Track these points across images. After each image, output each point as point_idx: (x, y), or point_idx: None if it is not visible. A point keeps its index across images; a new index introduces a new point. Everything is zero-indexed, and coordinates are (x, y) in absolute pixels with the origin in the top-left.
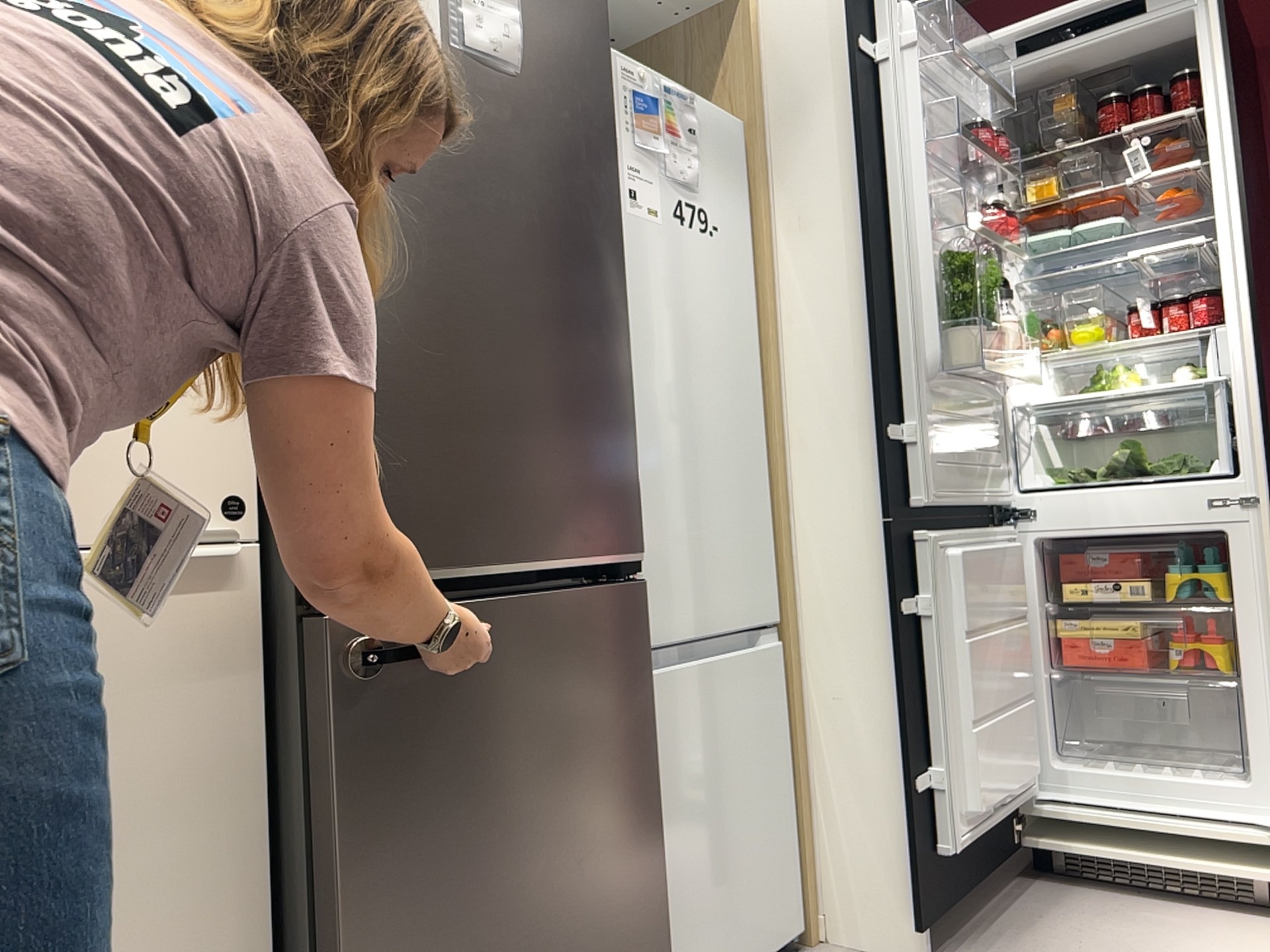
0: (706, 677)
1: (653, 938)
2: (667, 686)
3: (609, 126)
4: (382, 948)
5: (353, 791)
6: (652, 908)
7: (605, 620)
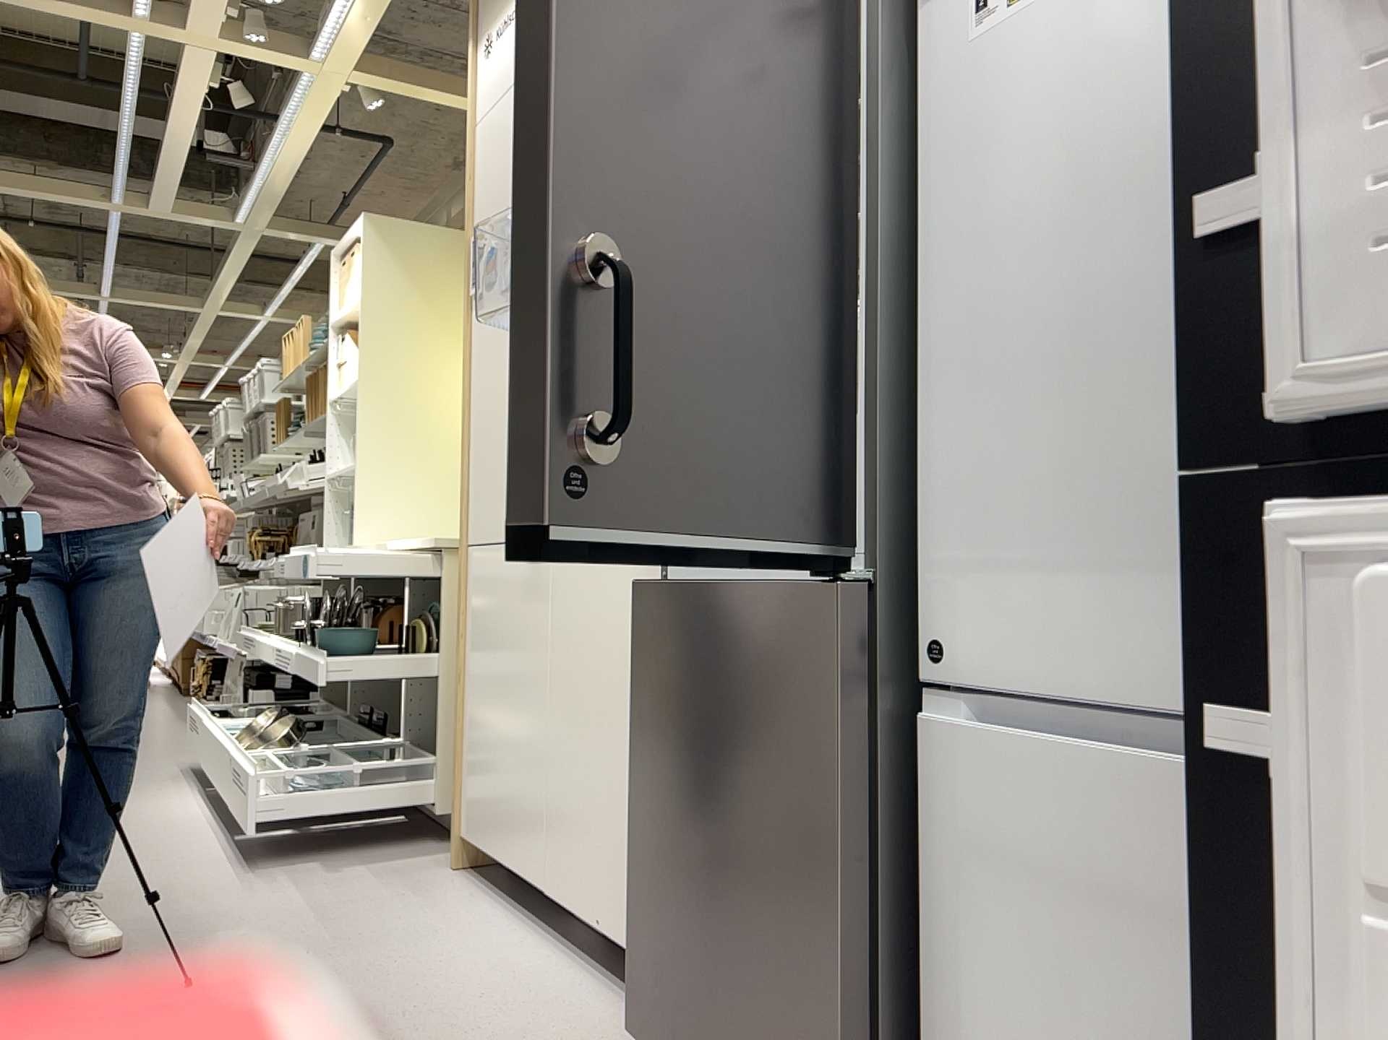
0: (1084, 781)
1: (841, 1035)
2: (1003, 762)
3: (832, 11)
4: (643, 816)
5: (638, 702)
6: (835, 995)
7: (787, 625)
